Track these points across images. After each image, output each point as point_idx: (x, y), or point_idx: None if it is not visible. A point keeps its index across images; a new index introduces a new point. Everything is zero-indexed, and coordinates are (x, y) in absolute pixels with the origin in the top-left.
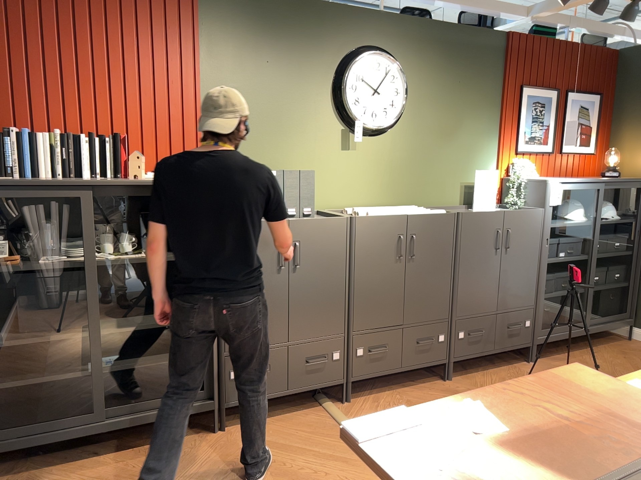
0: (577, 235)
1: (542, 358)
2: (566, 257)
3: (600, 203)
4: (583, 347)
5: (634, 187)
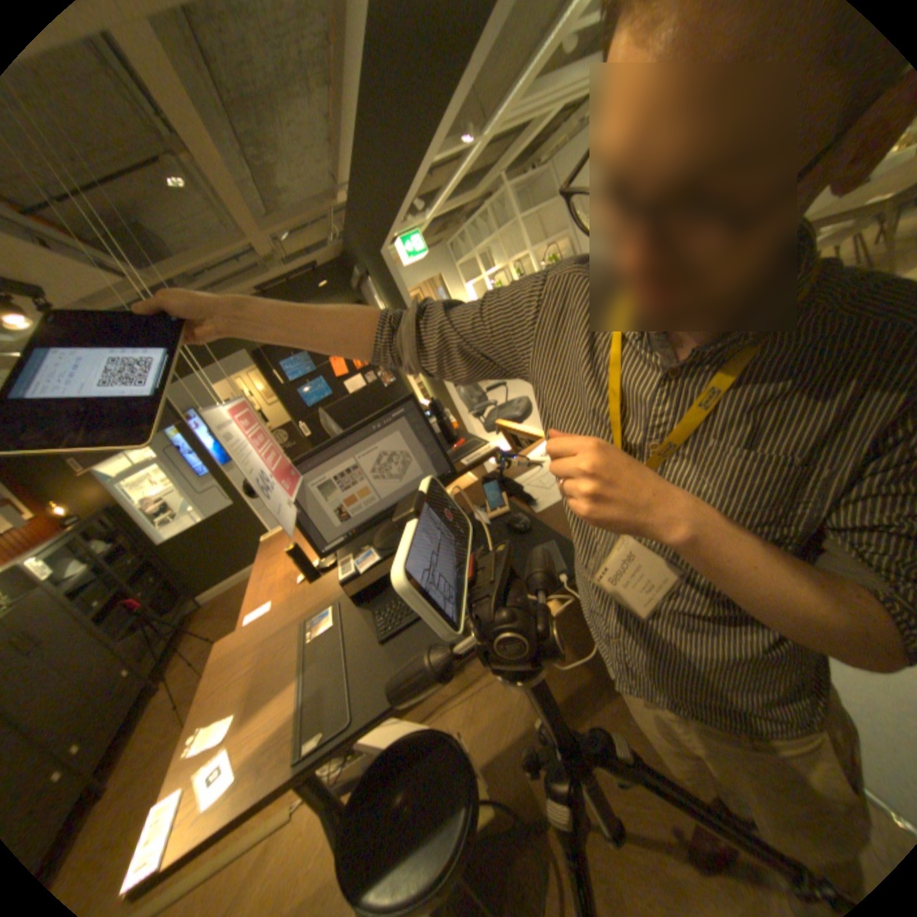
0: (90, 582)
1: (159, 682)
2: (100, 603)
3: (85, 546)
4: (177, 643)
5: (100, 518)
